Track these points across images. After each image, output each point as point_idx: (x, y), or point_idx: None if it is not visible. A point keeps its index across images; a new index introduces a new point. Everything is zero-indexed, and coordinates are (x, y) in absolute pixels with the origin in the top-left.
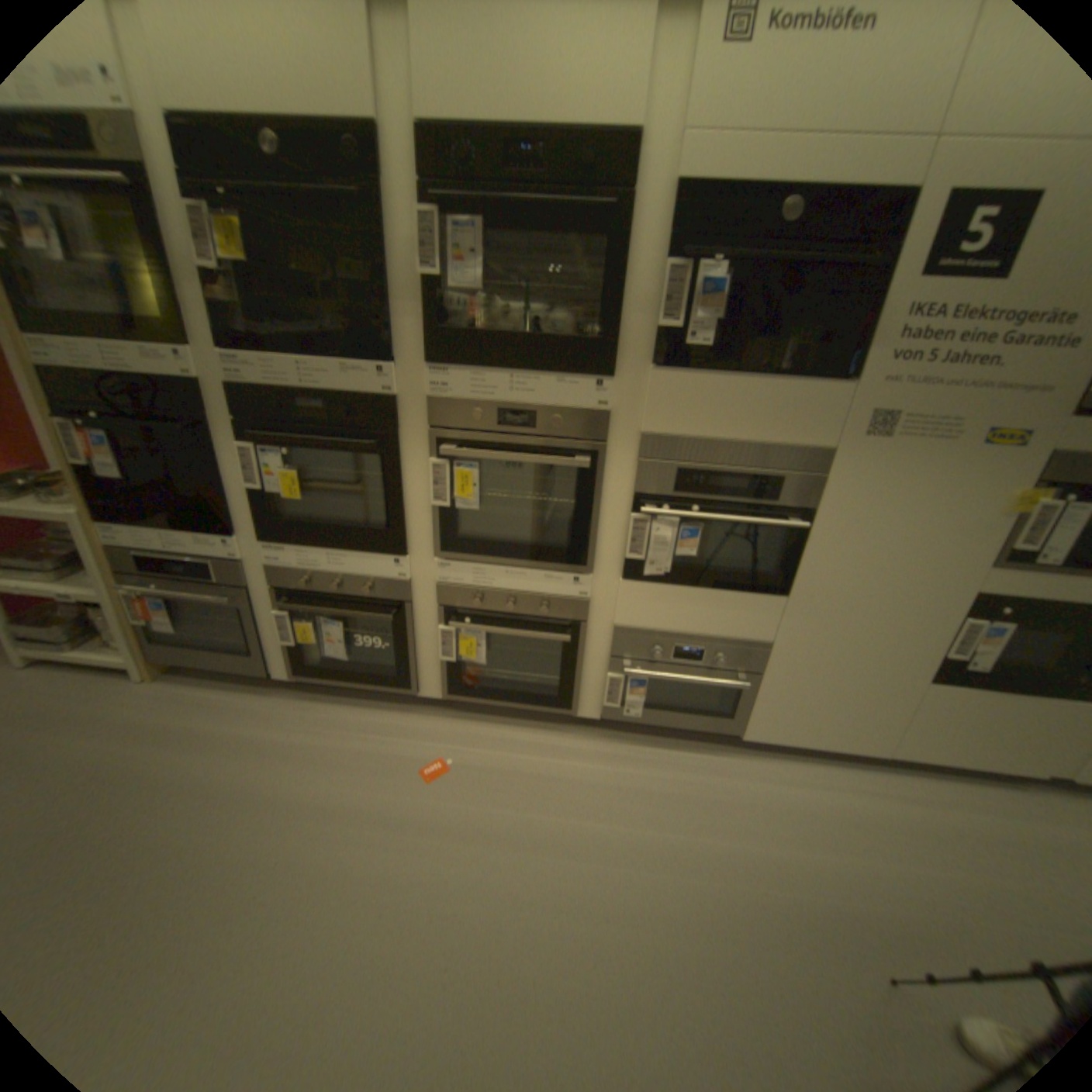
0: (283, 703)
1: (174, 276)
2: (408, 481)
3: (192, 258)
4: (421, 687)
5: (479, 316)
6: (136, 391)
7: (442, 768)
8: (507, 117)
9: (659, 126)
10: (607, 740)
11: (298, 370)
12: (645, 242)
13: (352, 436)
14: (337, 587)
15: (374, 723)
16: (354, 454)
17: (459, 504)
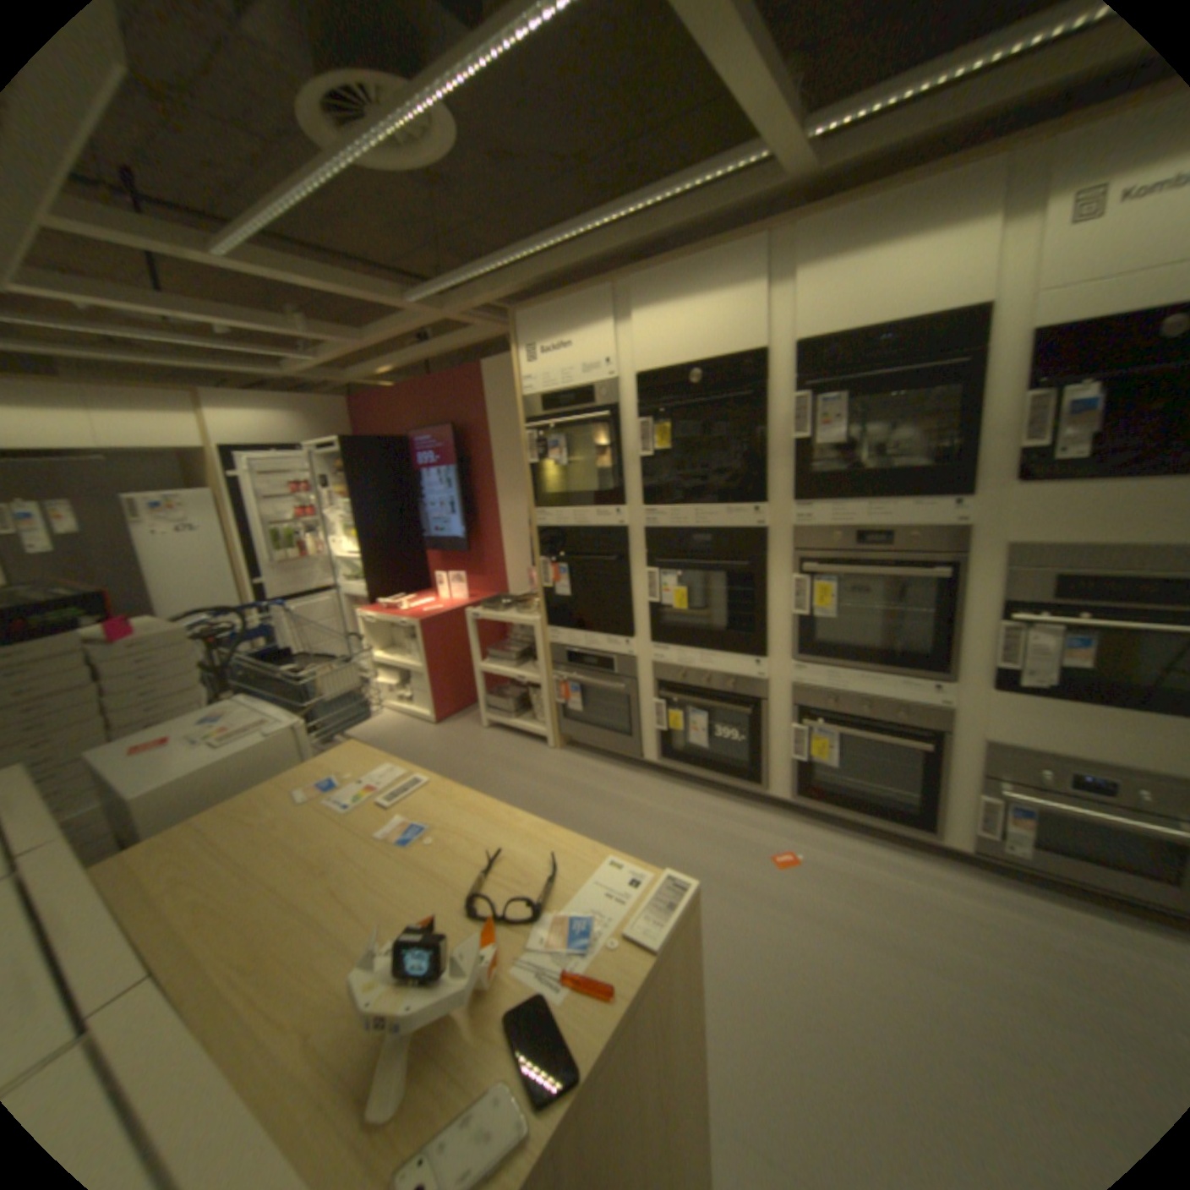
0: (650, 782)
1: (622, 465)
2: (771, 594)
3: (635, 453)
4: (771, 785)
5: (838, 461)
6: (588, 538)
7: (793, 862)
8: (866, 323)
9: (1008, 296)
10: (986, 882)
11: (694, 516)
12: (1000, 383)
13: (729, 560)
14: (705, 682)
15: (727, 813)
16: (728, 574)
17: (817, 613)
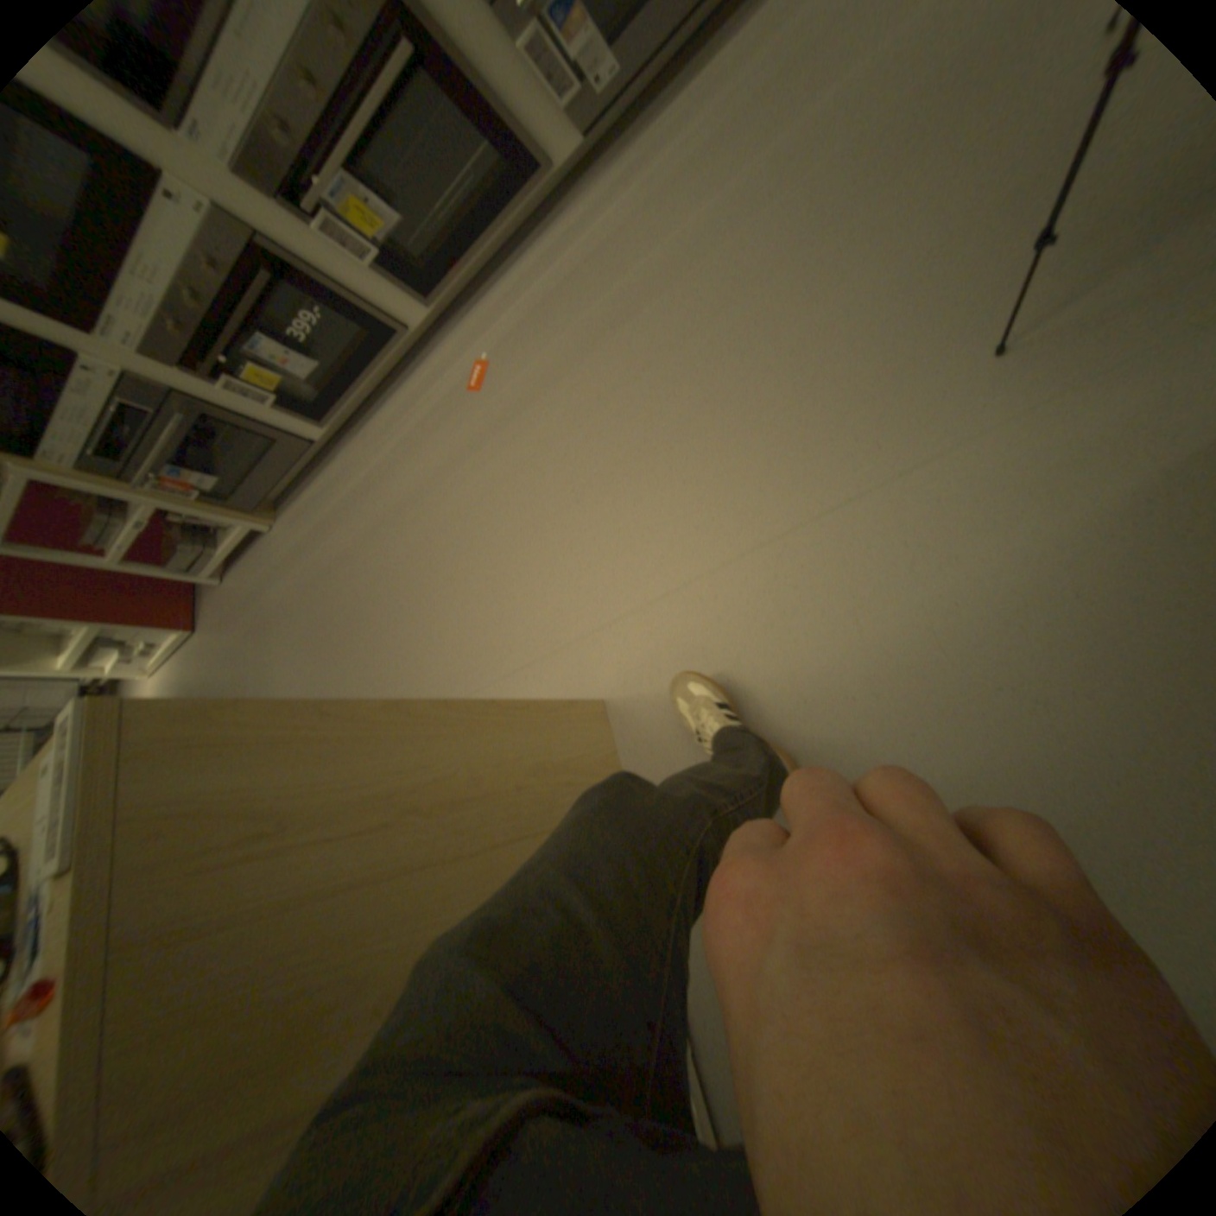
0: (349, 449)
1: None
2: None
3: None
4: (401, 316)
5: None
6: None
7: (483, 364)
8: None
9: None
10: (617, 152)
11: None
12: None
13: None
14: (191, 297)
15: (413, 391)
16: None
17: None
